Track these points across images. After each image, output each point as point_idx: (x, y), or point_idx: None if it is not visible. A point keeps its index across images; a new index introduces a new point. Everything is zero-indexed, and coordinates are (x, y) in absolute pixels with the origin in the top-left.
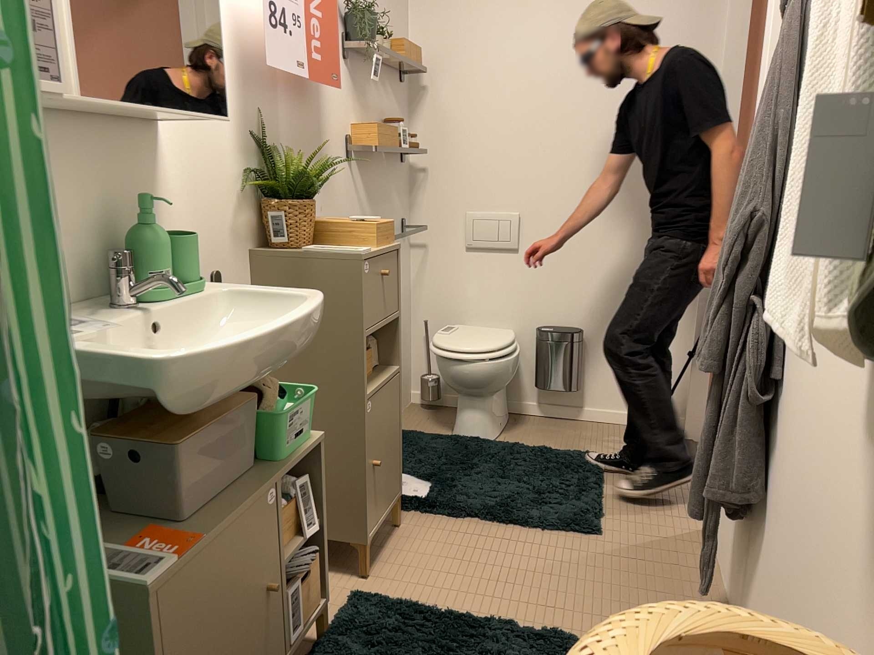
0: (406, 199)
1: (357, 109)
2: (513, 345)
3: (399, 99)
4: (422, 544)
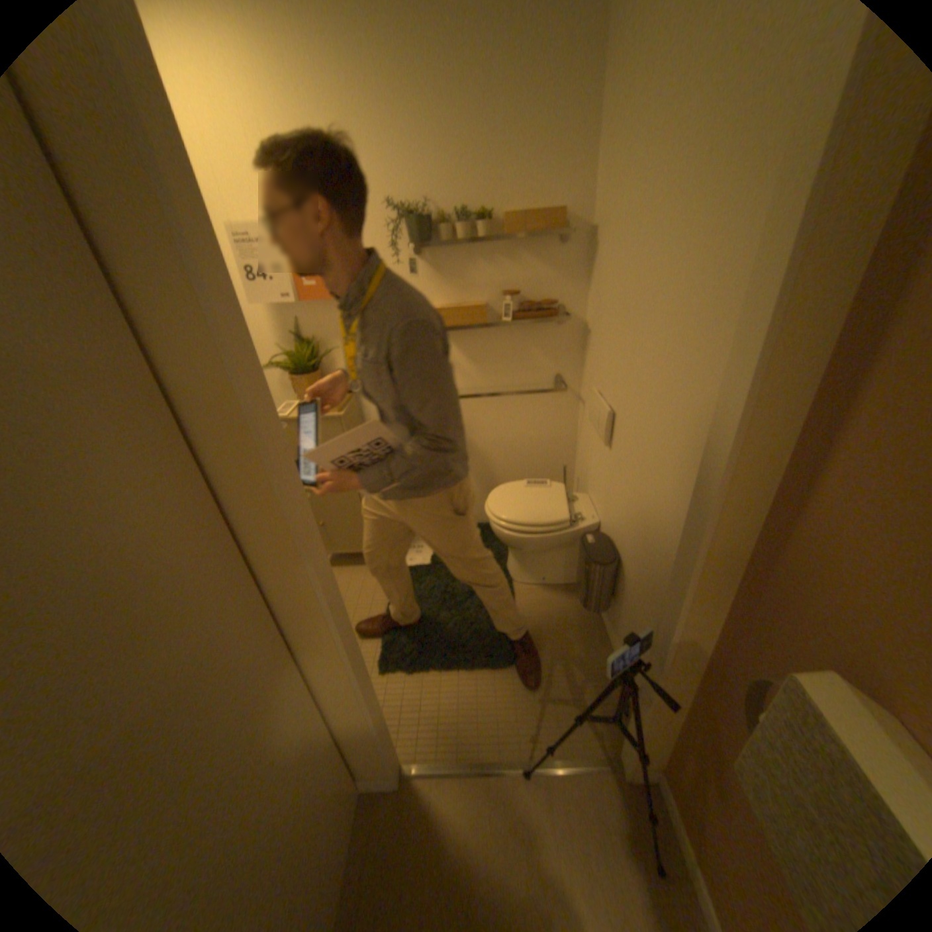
0: (566, 352)
1: (439, 284)
2: (531, 527)
3: (553, 252)
4: (354, 581)
